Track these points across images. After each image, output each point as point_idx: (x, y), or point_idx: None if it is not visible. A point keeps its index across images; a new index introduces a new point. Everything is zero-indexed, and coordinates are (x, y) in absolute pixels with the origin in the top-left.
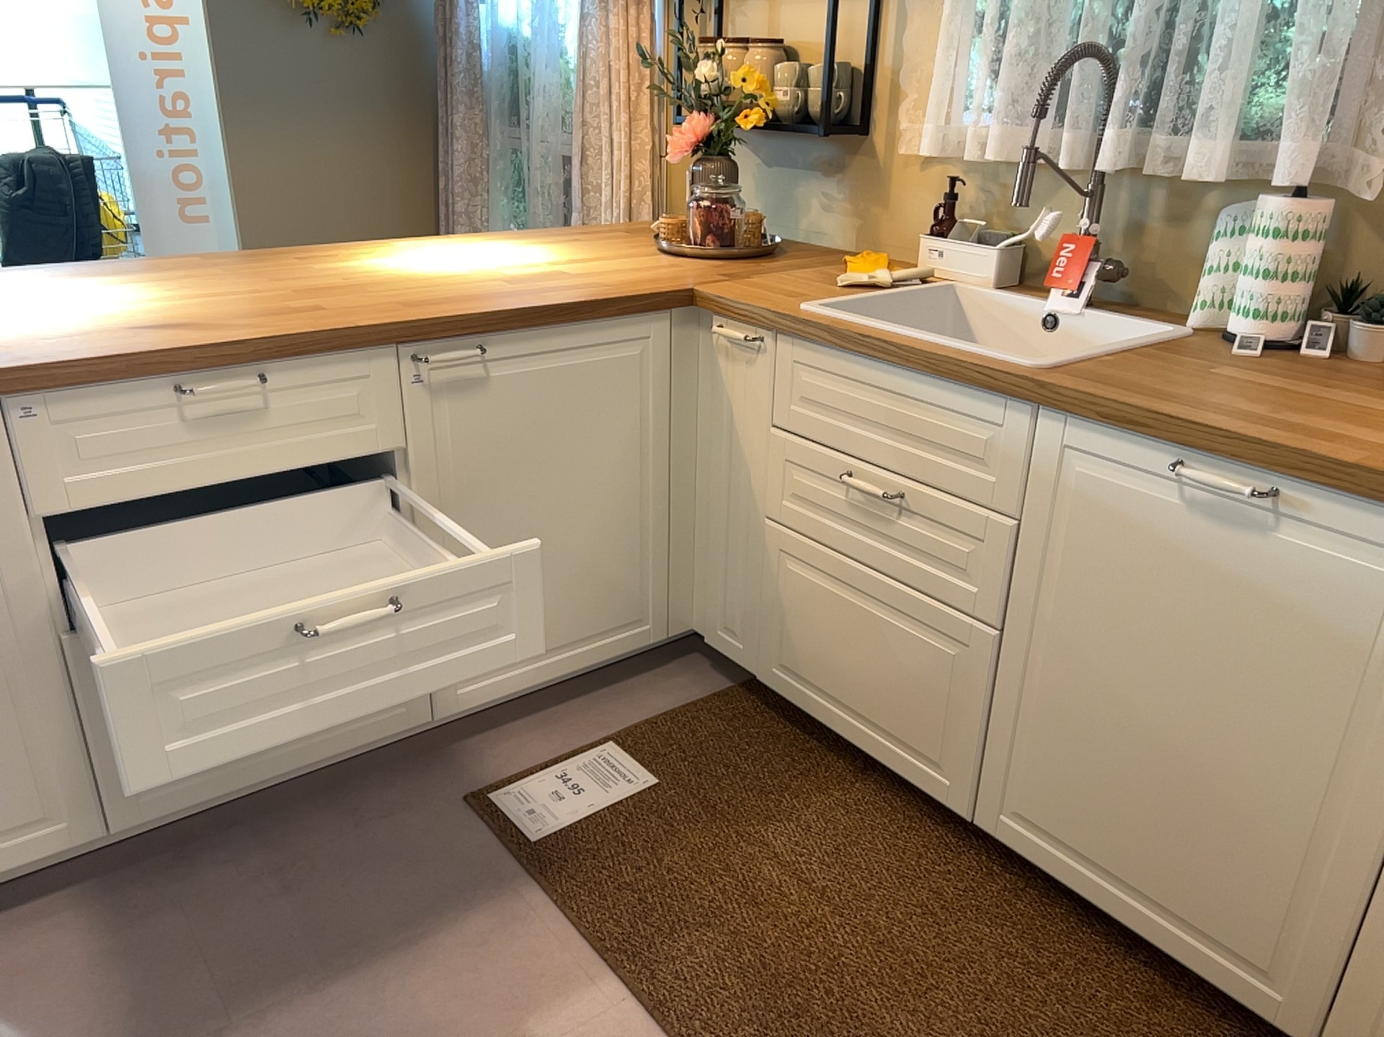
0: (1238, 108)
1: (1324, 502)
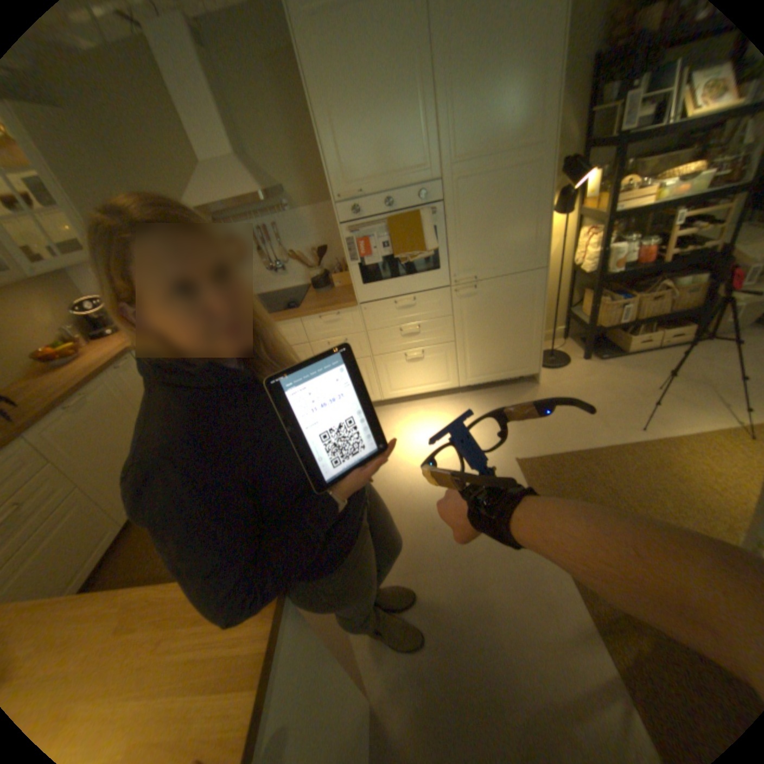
0: None
1: (84, 389)
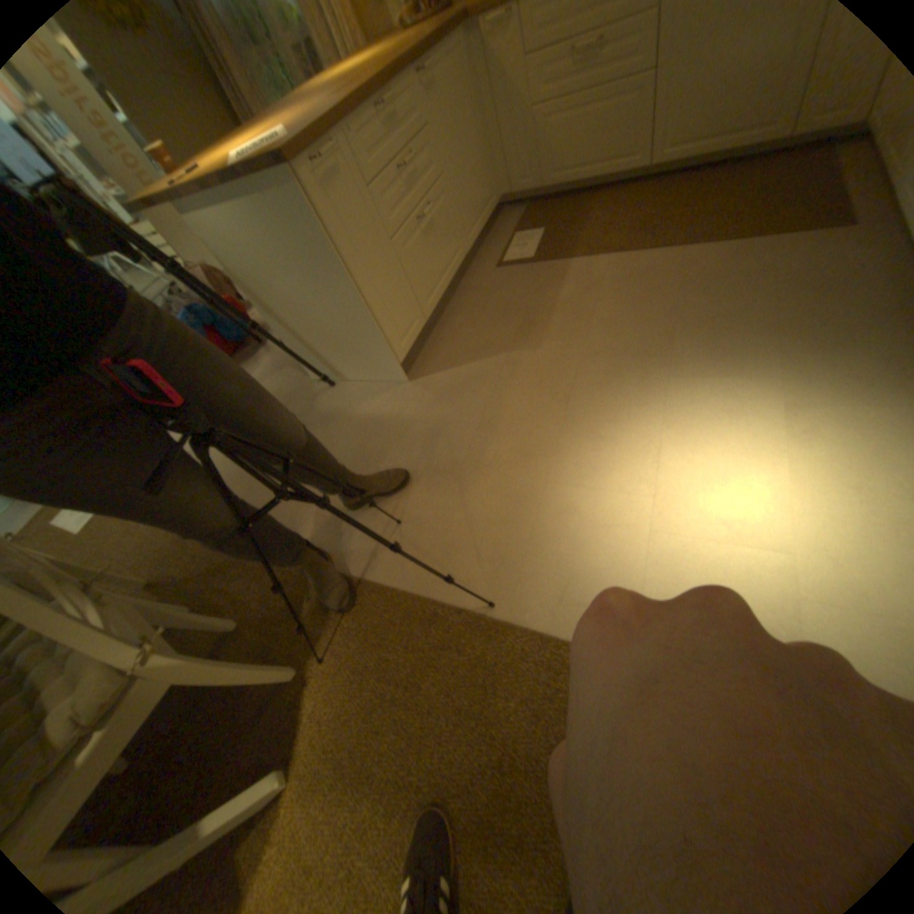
0: None
1: None
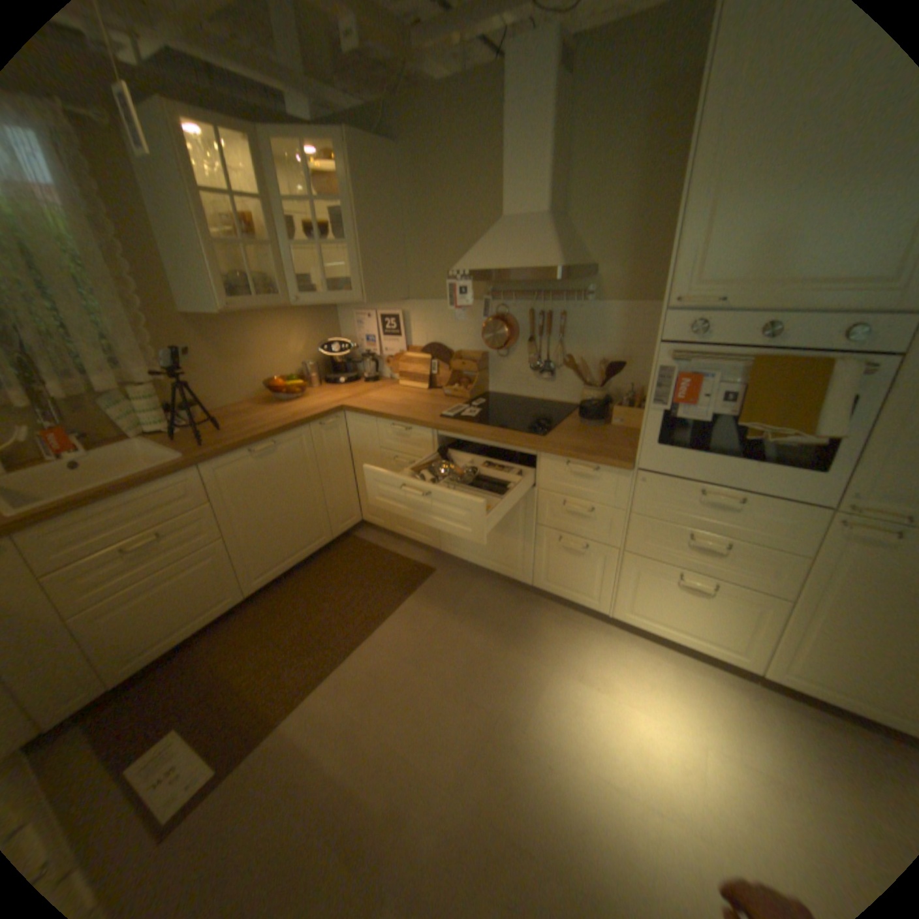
0: (103, 363)
1: (281, 438)
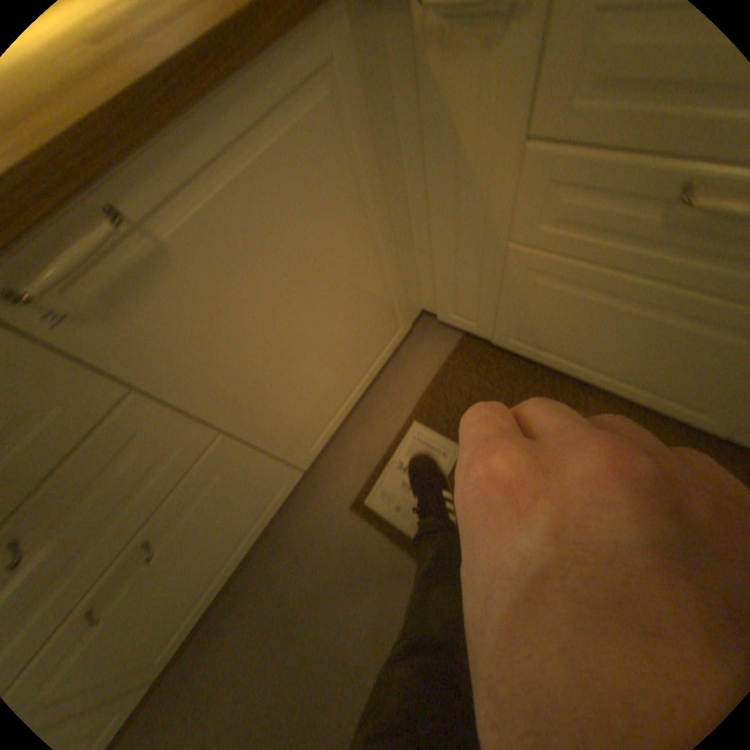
0: None
1: None
